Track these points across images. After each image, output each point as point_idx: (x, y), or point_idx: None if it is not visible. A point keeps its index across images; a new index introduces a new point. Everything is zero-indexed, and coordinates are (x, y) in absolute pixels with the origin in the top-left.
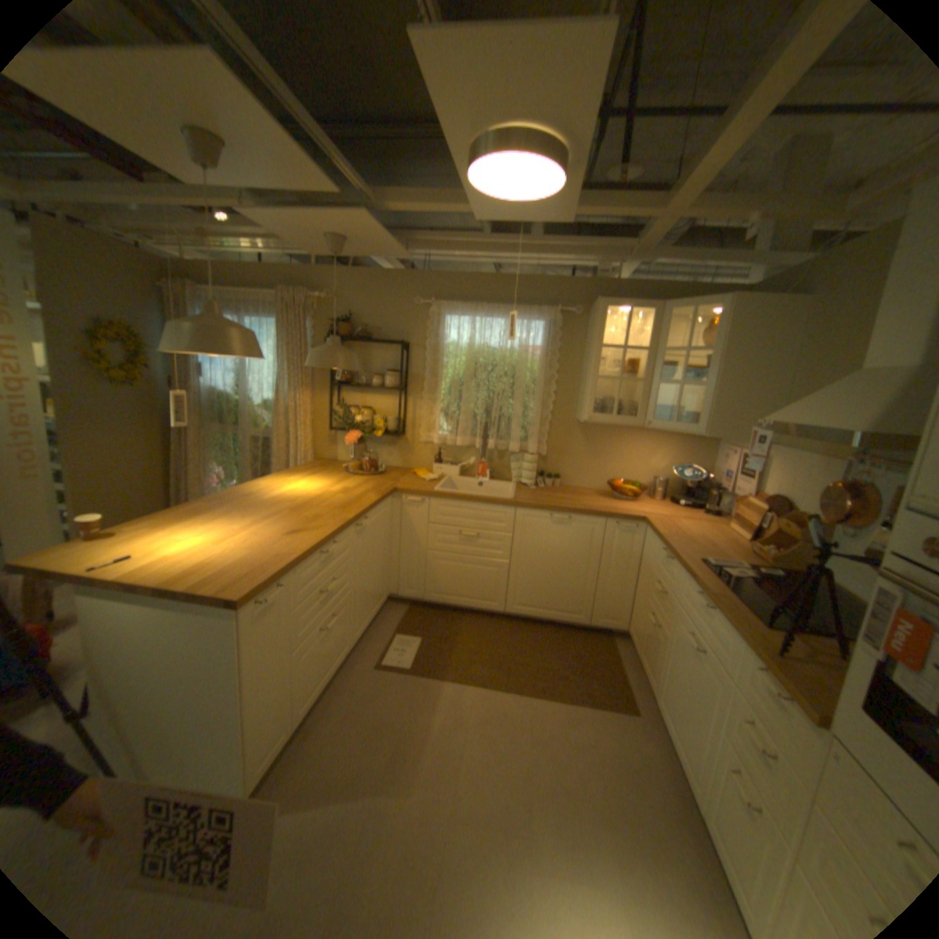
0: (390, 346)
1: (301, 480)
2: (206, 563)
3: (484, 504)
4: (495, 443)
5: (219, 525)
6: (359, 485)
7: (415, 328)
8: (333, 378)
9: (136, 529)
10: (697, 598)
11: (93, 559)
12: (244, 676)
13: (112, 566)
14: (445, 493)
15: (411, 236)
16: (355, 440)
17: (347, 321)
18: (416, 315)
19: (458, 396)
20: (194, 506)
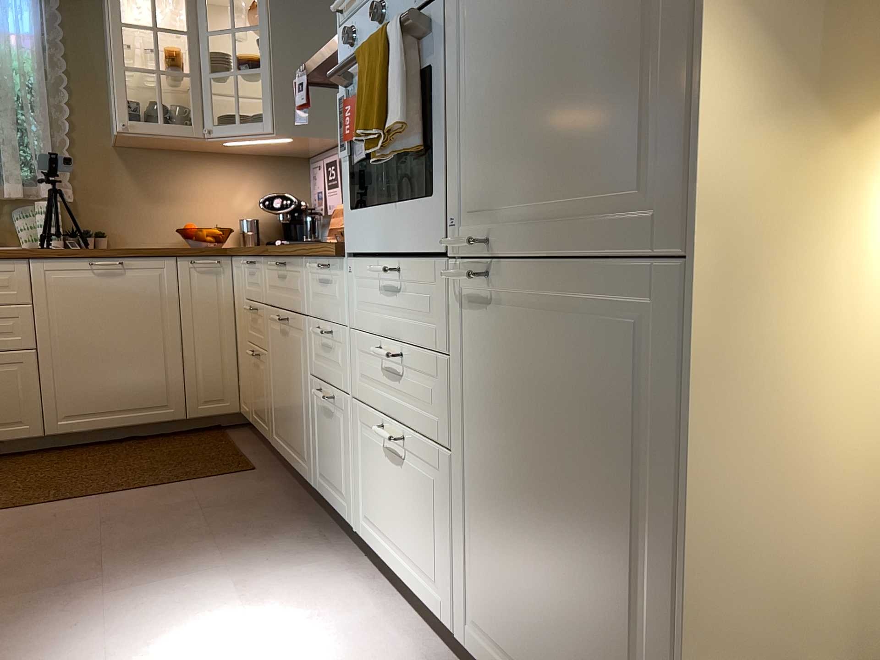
0: None
1: None
2: None
3: None
4: None
5: None
6: None
7: None
8: None
9: None
10: (275, 274)
11: None
12: None
13: None
14: None
15: None
16: None
17: None
18: None
19: None
20: None
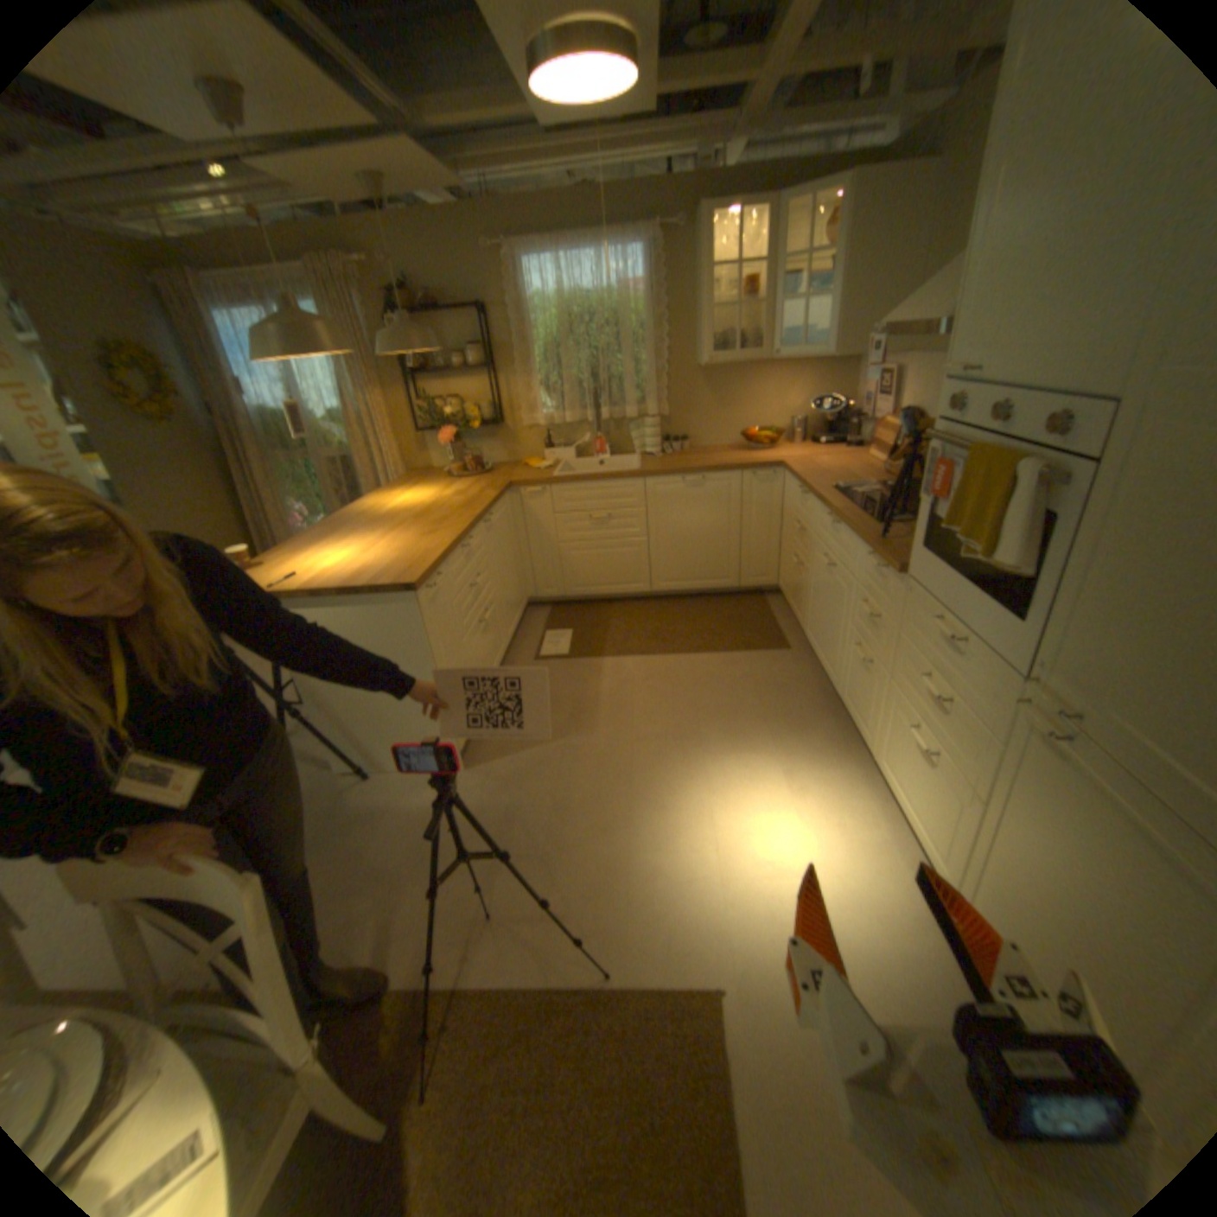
0: (460, 312)
1: (405, 493)
2: (365, 566)
3: (609, 482)
4: (608, 413)
5: (352, 540)
6: (469, 486)
7: (486, 282)
8: (402, 366)
9: (276, 557)
10: (826, 521)
11: (261, 581)
12: (432, 650)
13: (283, 582)
14: (564, 478)
15: (457, 154)
16: (449, 438)
17: (400, 287)
18: (483, 264)
19: (554, 362)
20: (313, 532)
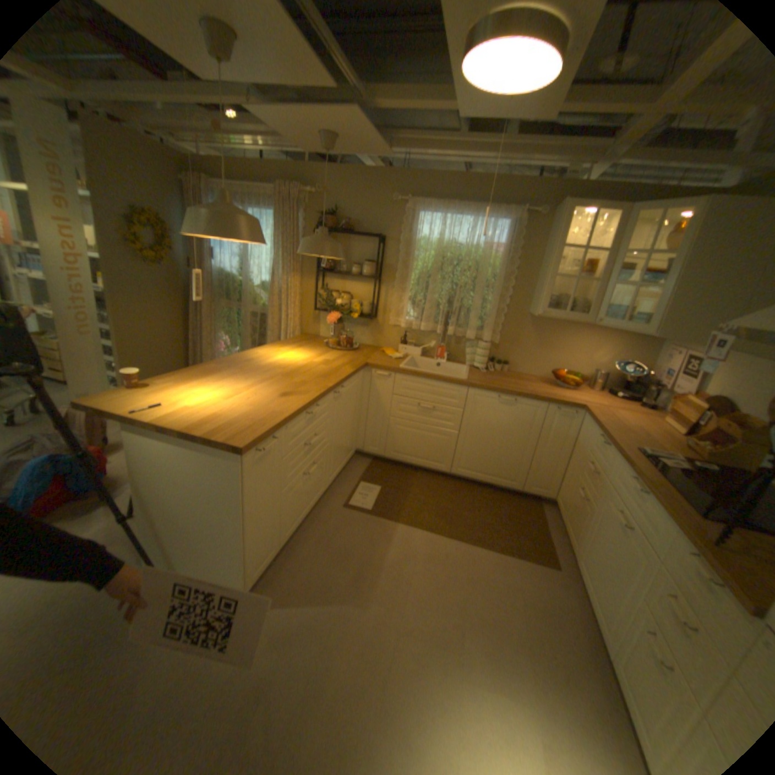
0: (368, 239)
1: (291, 351)
2: (218, 414)
3: (441, 383)
4: (454, 330)
5: (227, 384)
6: (337, 359)
7: (392, 223)
8: (319, 265)
9: (165, 383)
10: (631, 482)
11: (133, 404)
12: (246, 506)
13: (147, 411)
14: (408, 371)
15: (395, 134)
16: (335, 320)
17: (333, 214)
18: (393, 211)
19: (424, 287)
20: (207, 367)
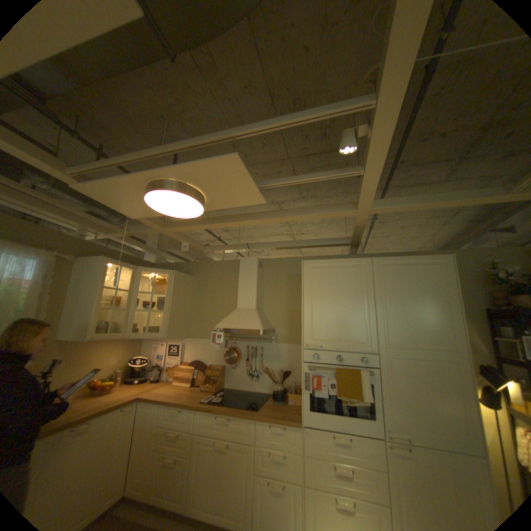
0: None
1: None
2: None
3: None
4: None
5: None
6: None
7: None
8: None
9: None
10: (211, 422)
11: None
12: None
13: None
14: None
15: None
16: None
17: None
18: None
19: None
20: None
